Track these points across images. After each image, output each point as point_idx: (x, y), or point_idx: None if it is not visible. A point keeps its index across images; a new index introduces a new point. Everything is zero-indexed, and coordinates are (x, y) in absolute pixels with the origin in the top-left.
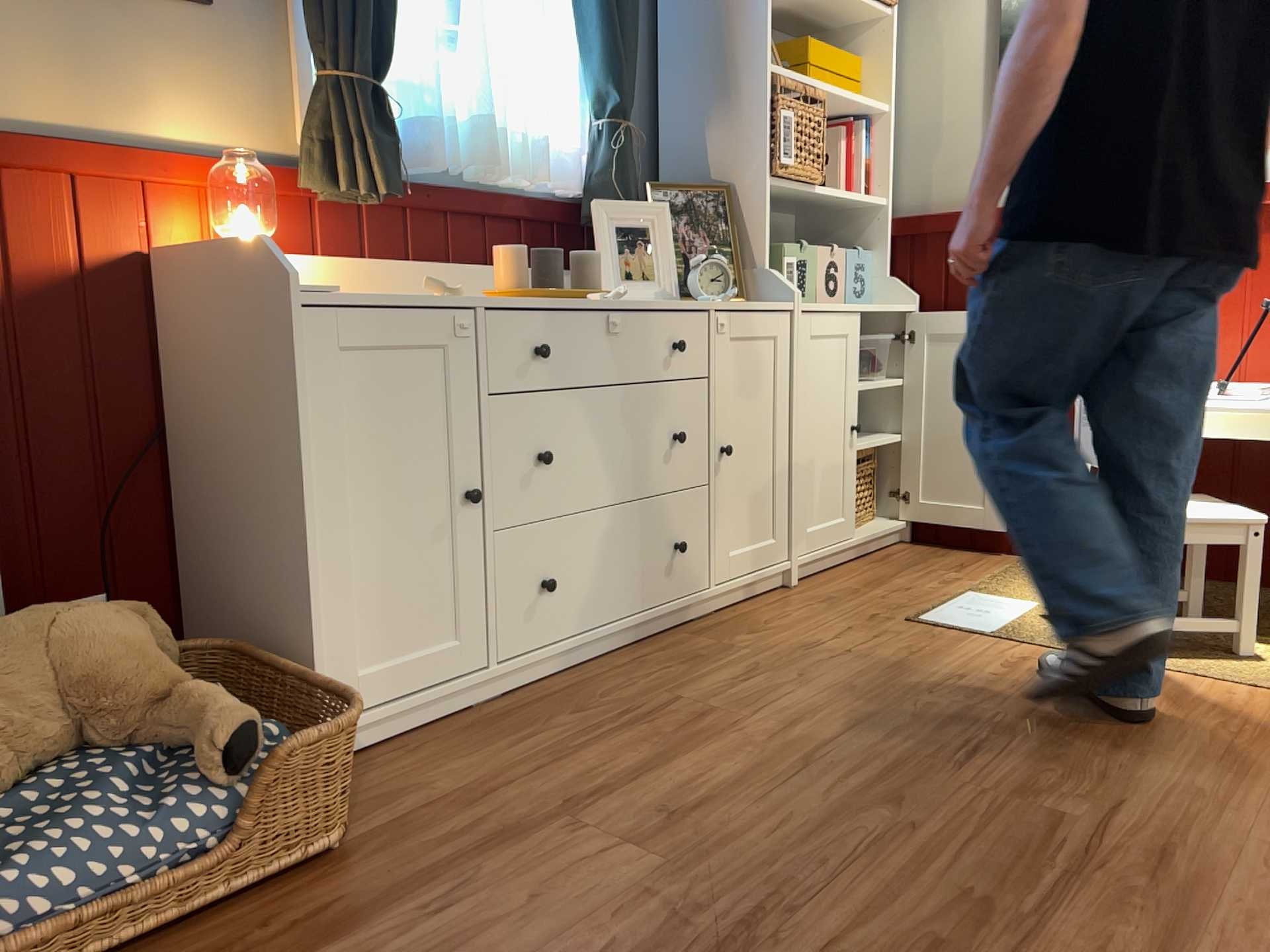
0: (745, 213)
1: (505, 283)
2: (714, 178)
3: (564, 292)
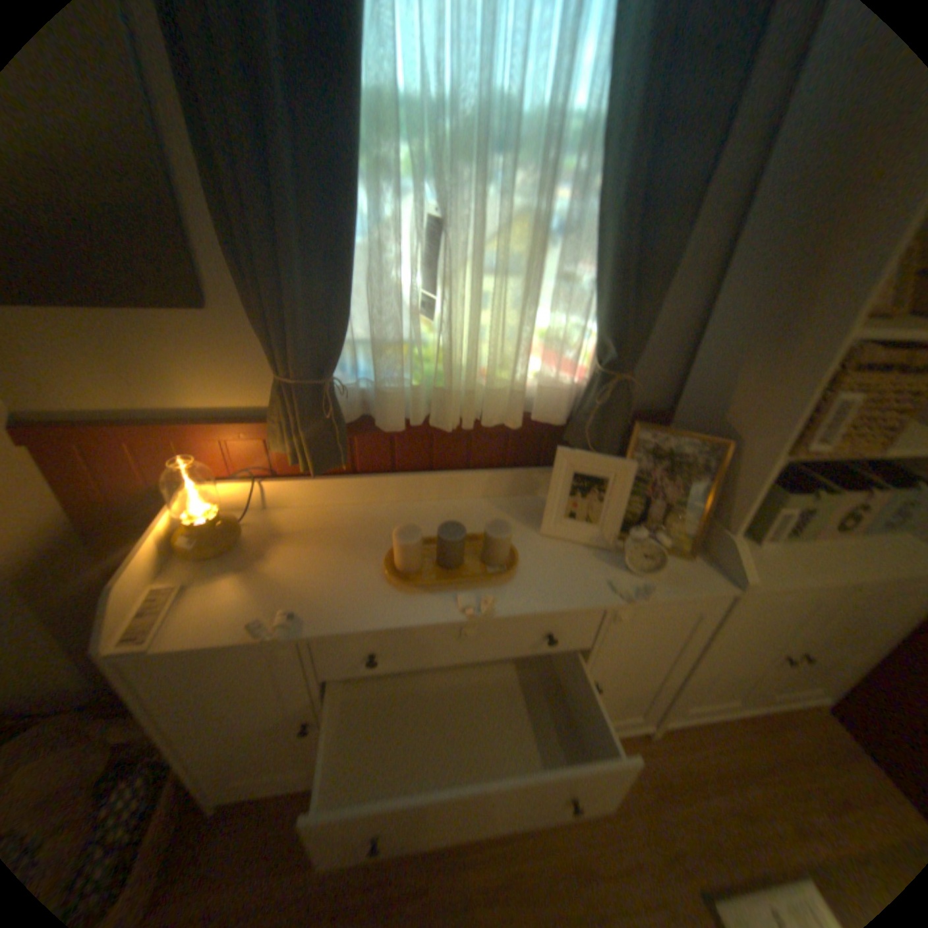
0: (742, 476)
1: (399, 561)
2: (730, 422)
3: (442, 586)
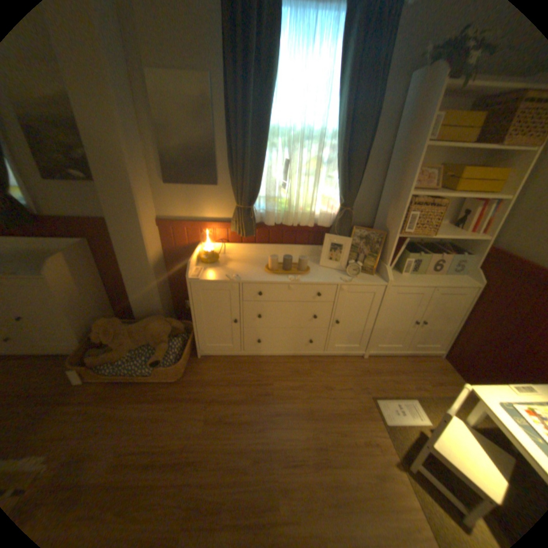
0: (388, 244)
1: (269, 266)
2: (386, 226)
3: (283, 273)
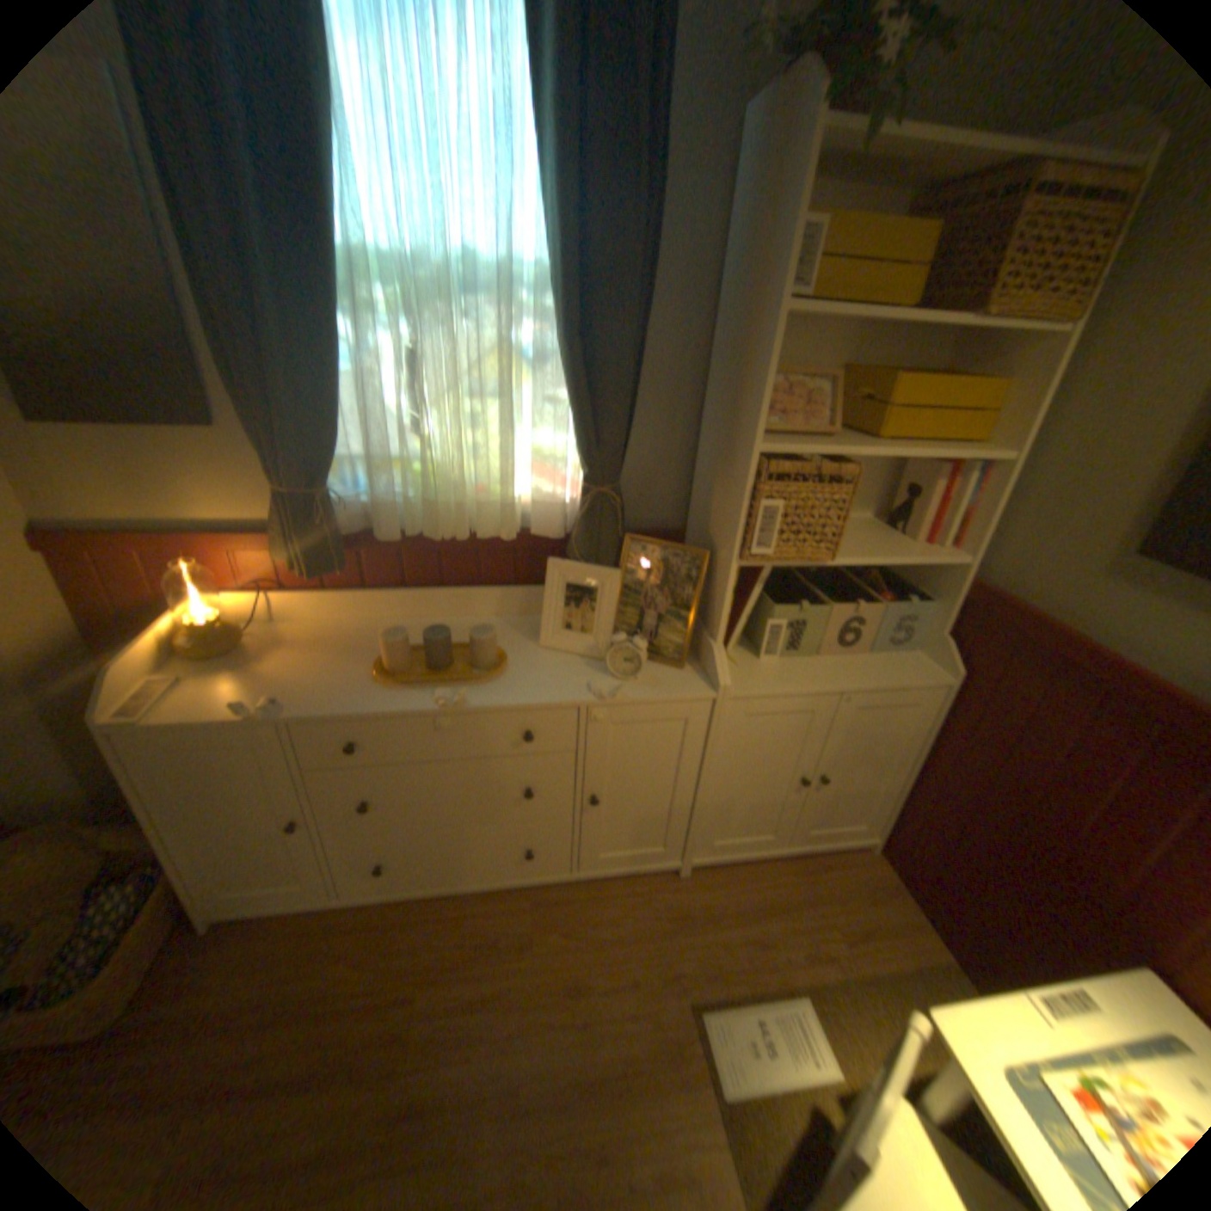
0: (717, 583)
1: (386, 660)
2: (710, 533)
3: (422, 681)
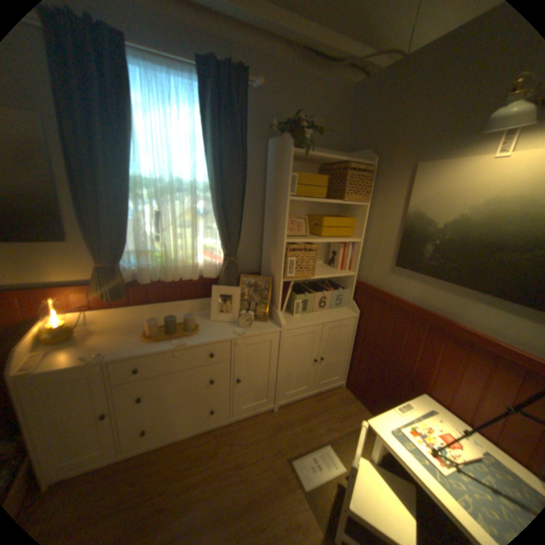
0: (275, 289)
1: (147, 333)
2: (270, 272)
3: (164, 340)
